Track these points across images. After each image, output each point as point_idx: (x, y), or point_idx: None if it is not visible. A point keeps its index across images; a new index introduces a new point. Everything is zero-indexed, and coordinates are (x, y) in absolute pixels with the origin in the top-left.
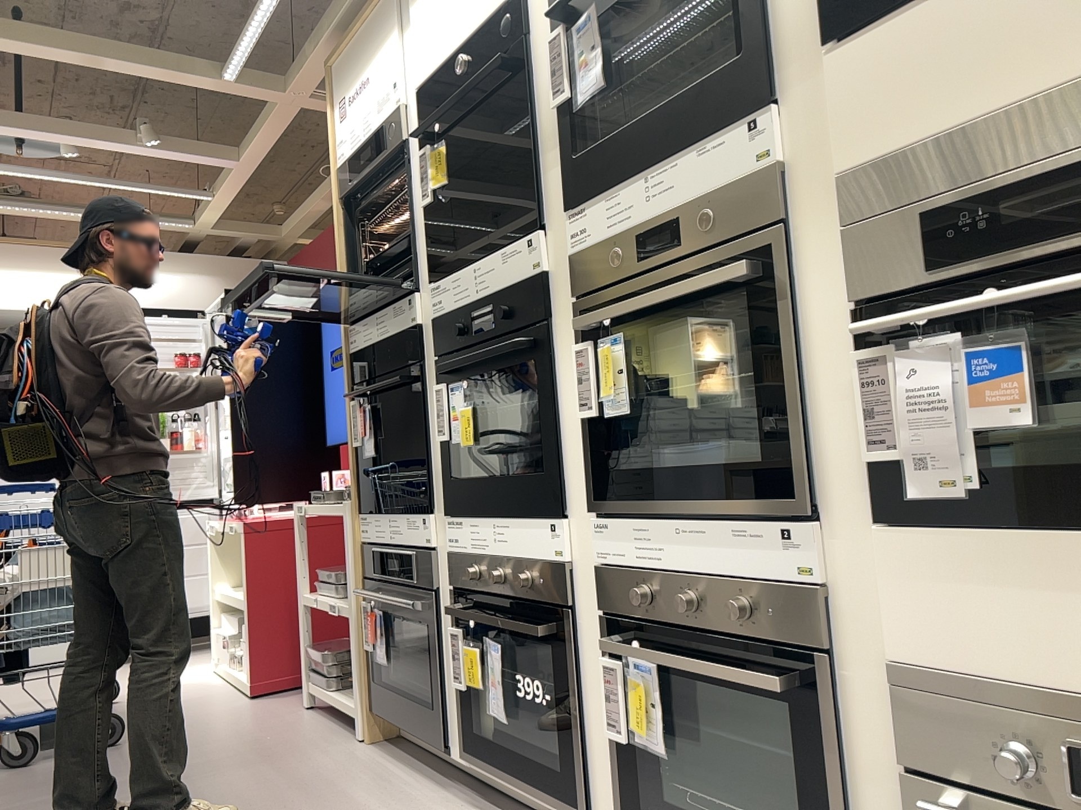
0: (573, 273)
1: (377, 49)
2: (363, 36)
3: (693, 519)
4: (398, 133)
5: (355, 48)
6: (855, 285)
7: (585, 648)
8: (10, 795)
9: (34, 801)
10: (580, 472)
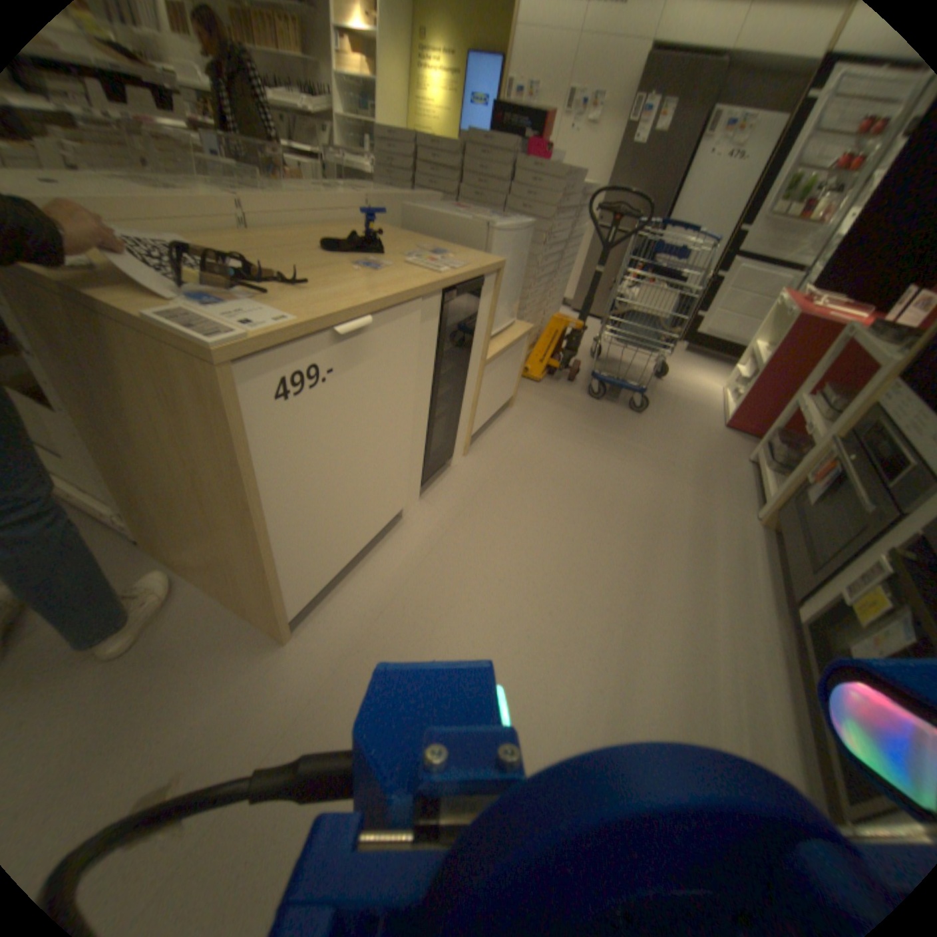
0: None
1: None
2: None
3: None
4: None
5: None
6: None
7: None
8: (579, 415)
9: (584, 427)
10: None
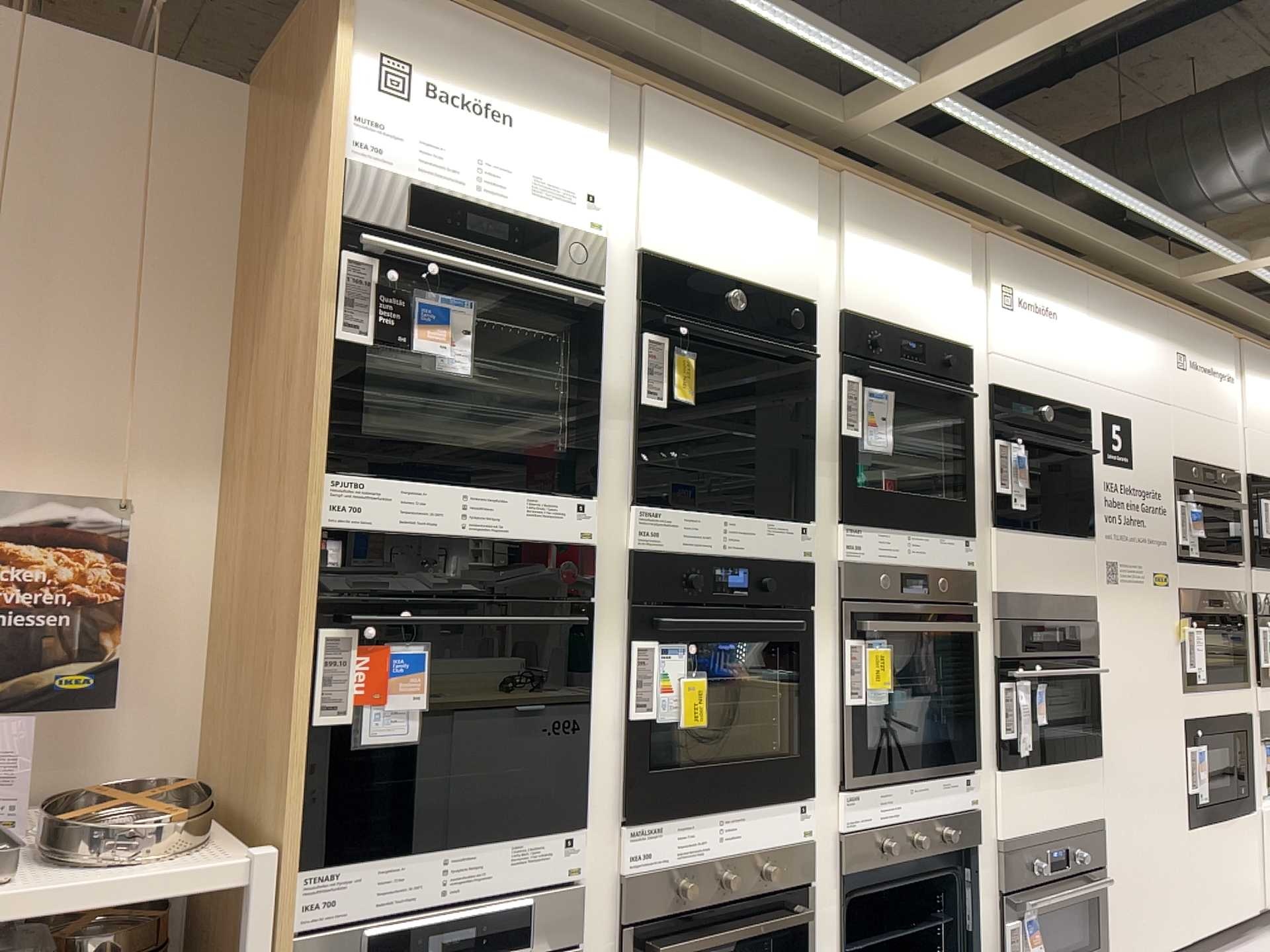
0: (841, 577)
1: (553, 108)
2: (513, 49)
3: (919, 780)
4: (599, 271)
5: (478, 34)
6: (1001, 649)
7: (814, 917)
8: None
9: None
10: (826, 751)
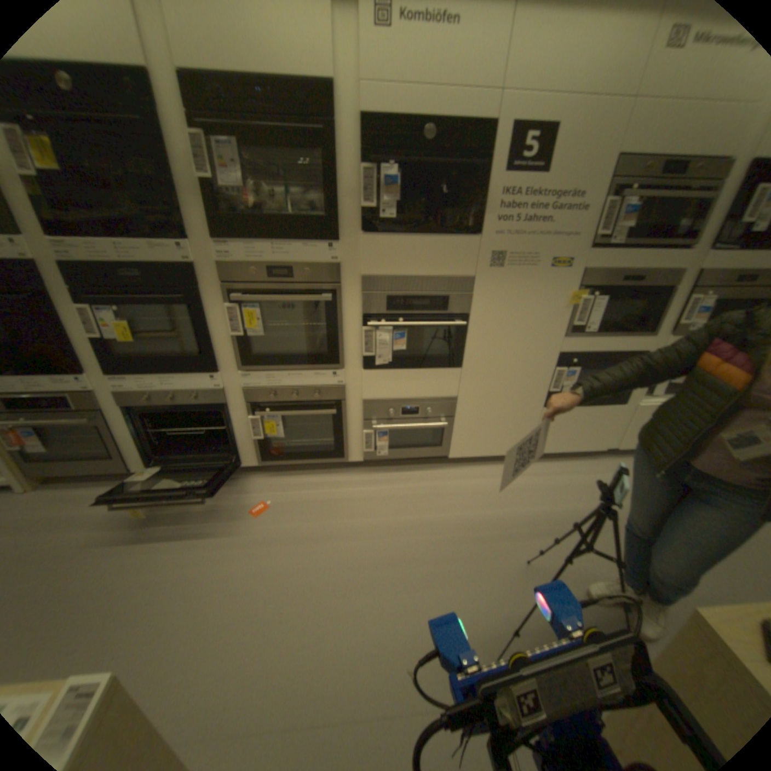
0: (218, 271)
1: None
2: None
3: (296, 371)
4: None
5: None
6: (365, 310)
7: (233, 415)
8: None
9: None
10: (227, 355)
